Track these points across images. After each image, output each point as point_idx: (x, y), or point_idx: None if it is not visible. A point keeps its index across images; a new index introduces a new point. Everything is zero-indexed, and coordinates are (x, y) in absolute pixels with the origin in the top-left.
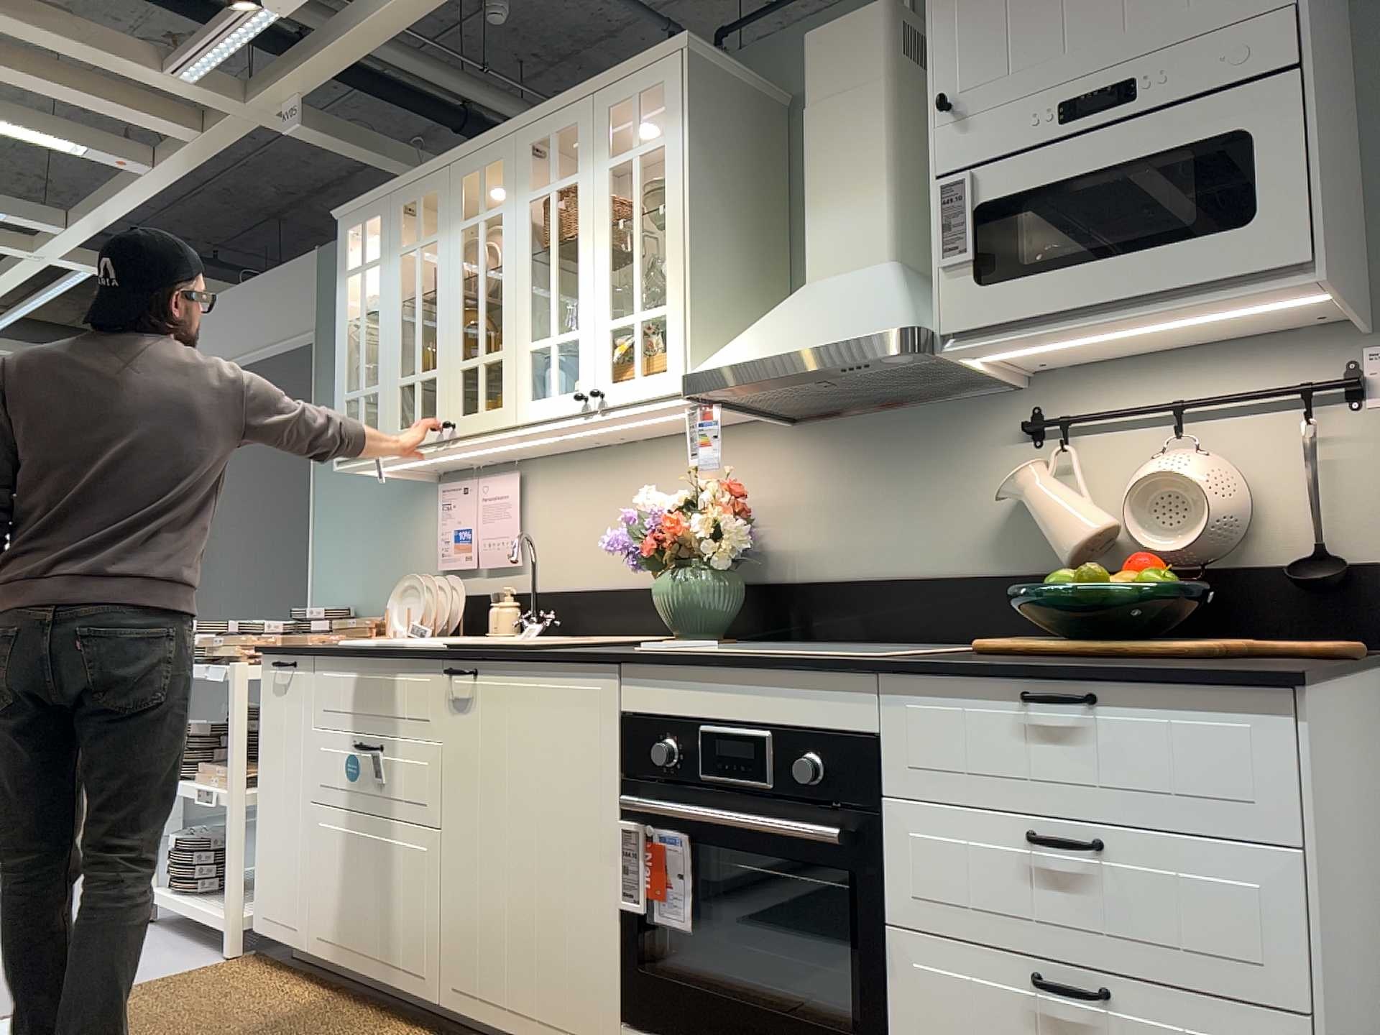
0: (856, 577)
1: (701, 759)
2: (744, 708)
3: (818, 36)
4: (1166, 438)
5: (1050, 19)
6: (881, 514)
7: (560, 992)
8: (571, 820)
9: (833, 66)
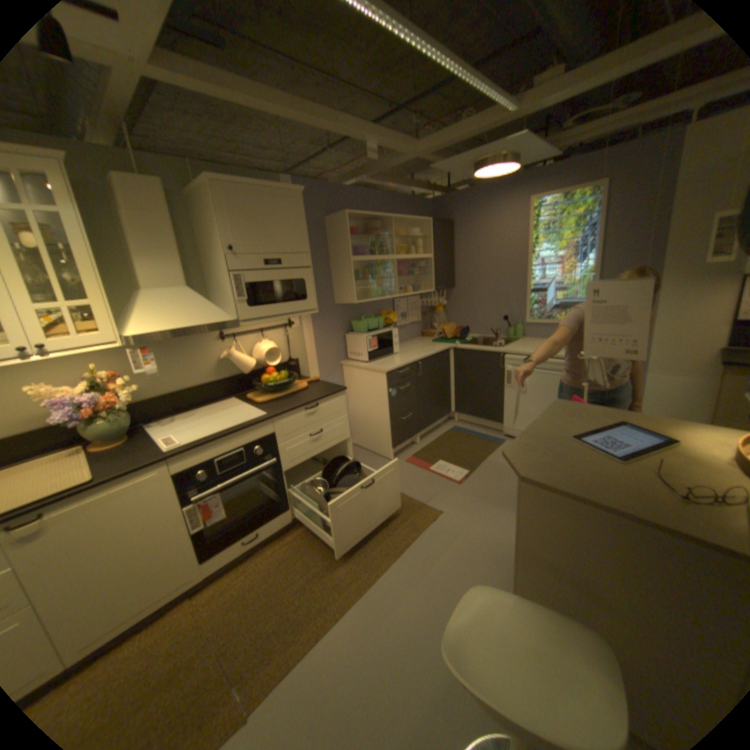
0: (164, 393)
1: (216, 468)
2: (230, 445)
3: (125, 176)
4: (257, 336)
5: (259, 232)
6: (170, 369)
7: (163, 583)
8: (152, 526)
9: (138, 195)
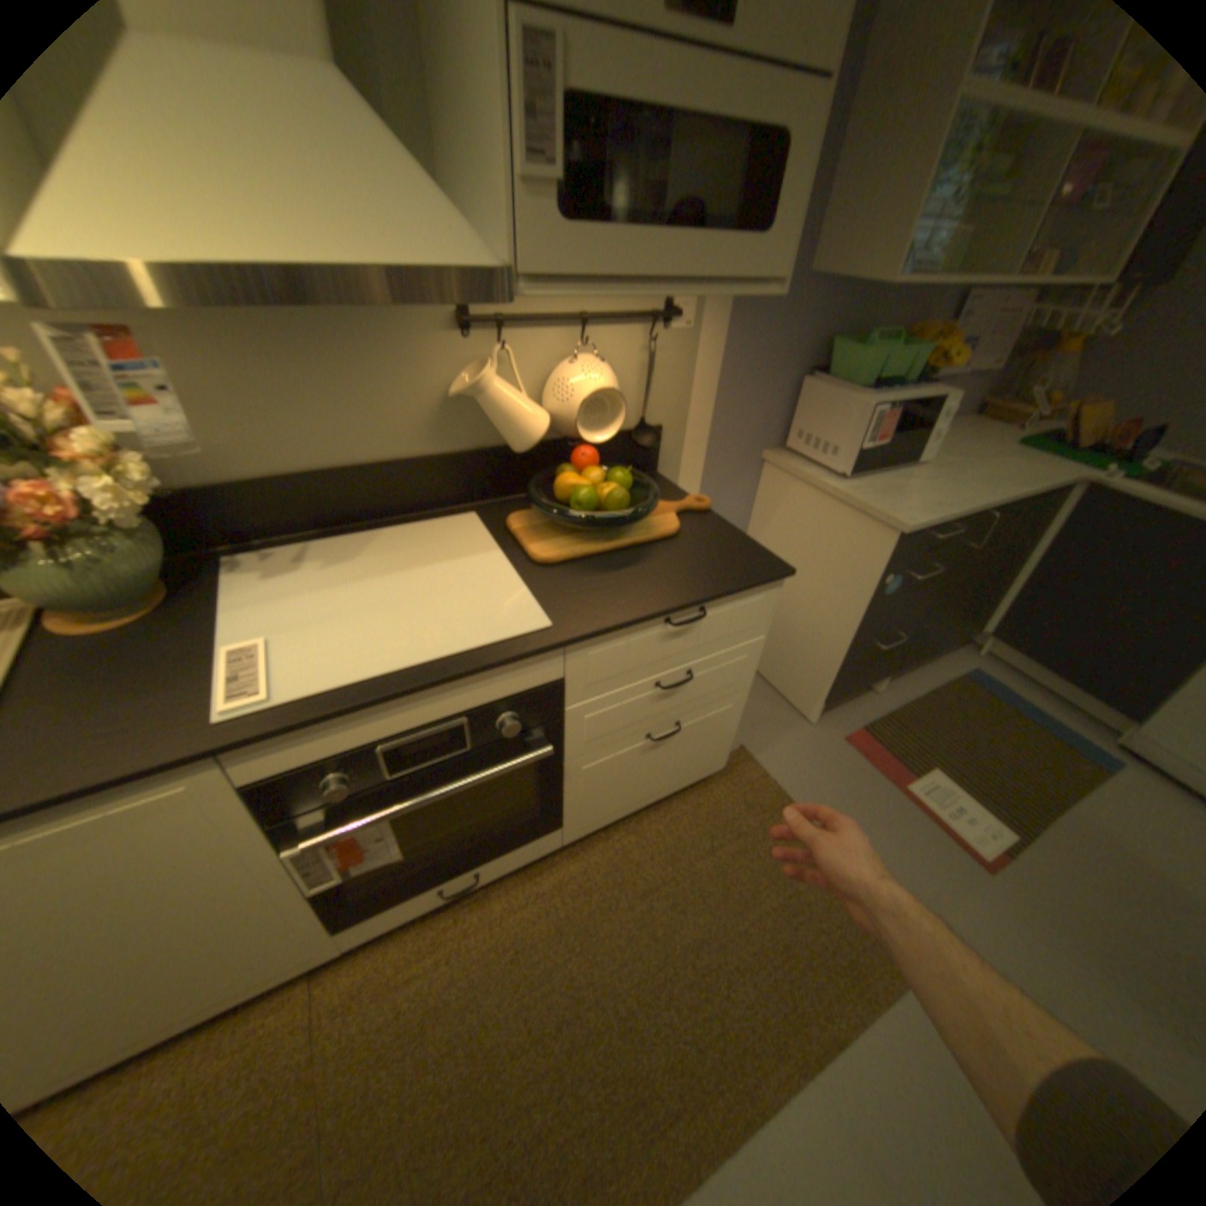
0: (286, 472)
1: (381, 764)
2: (430, 712)
3: None
4: (567, 340)
5: None
6: (302, 403)
7: (241, 973)
8: (193, 891)
9: None
